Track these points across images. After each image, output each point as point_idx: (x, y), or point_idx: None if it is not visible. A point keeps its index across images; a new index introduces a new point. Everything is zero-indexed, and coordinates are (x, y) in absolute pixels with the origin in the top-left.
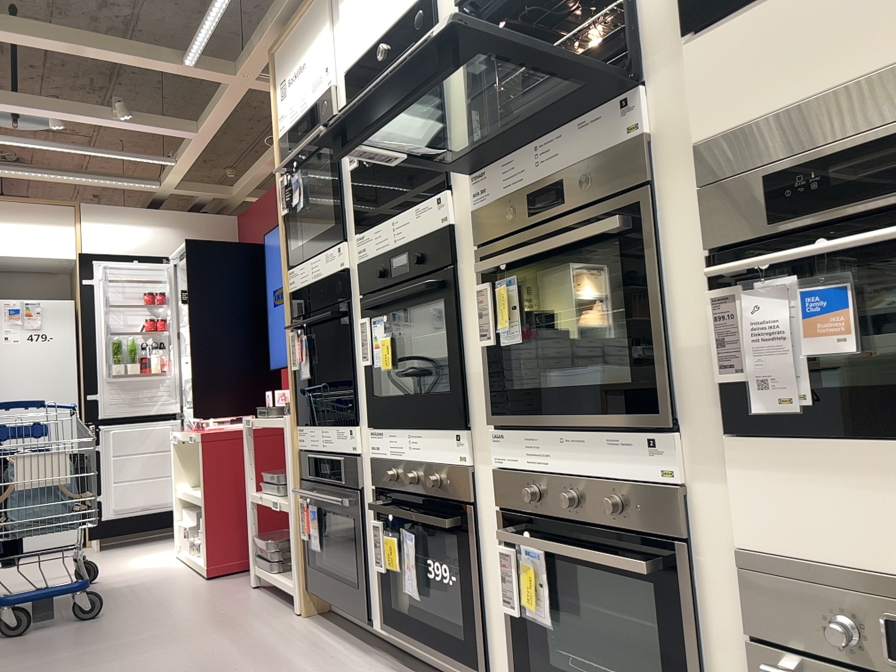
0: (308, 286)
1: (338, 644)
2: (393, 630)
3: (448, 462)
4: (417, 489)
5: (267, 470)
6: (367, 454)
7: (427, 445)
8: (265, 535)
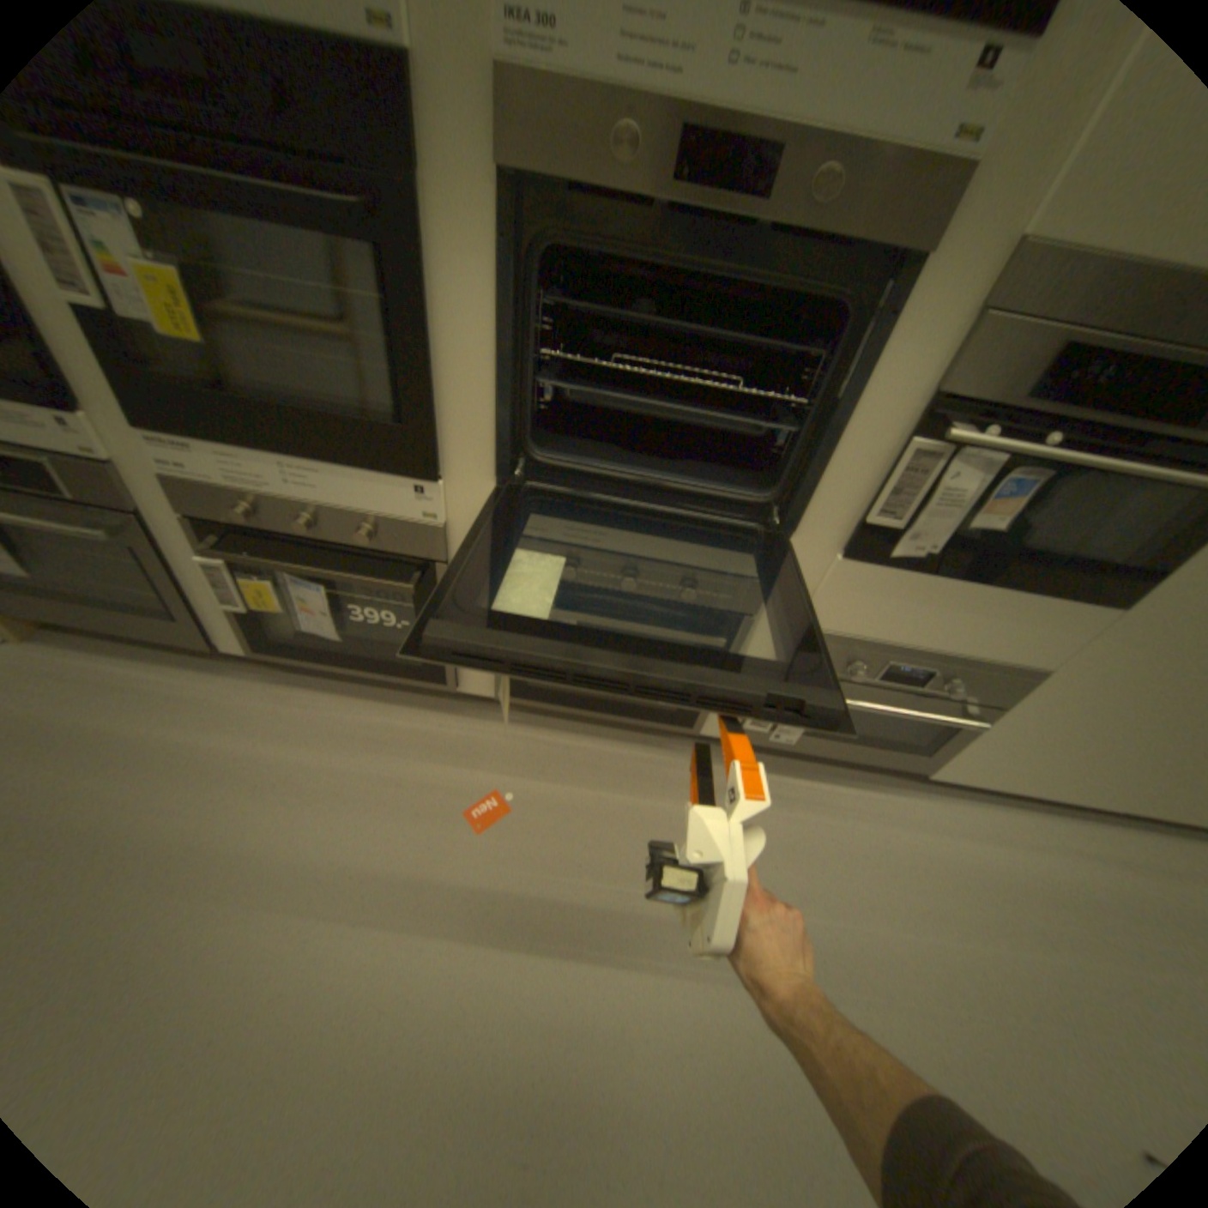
0: None
1: (151, 672)
2: (273, 656)
3: (394, 514)
4: (316, 534)
5: None
6: (137, 462)
7: (338, 484)
8: None
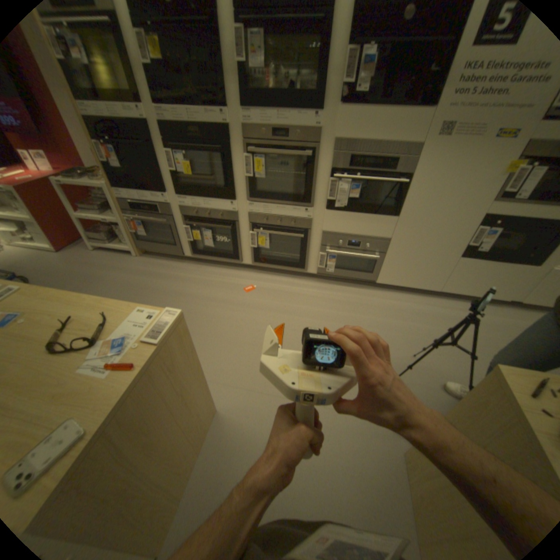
0: (103, 118)
1: (168, 263)
2: (197, 256)
3: (226, 210)
4: (209, 217)
5: (75, 203)
6: (174, 204)
7: (214, 204)
8: (86, 231)
